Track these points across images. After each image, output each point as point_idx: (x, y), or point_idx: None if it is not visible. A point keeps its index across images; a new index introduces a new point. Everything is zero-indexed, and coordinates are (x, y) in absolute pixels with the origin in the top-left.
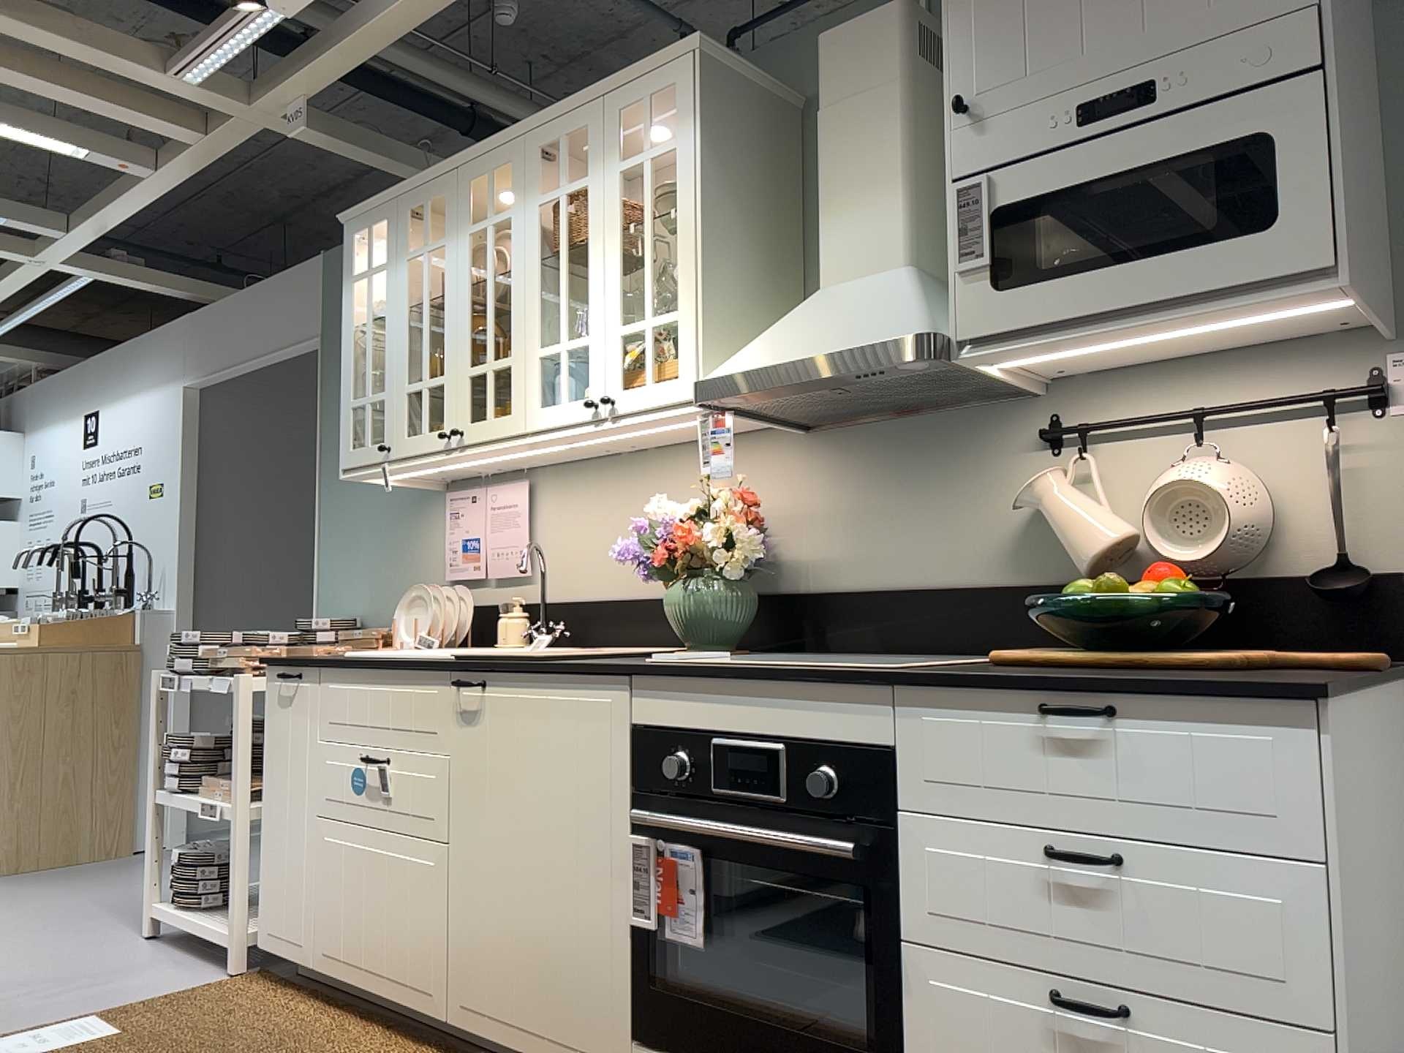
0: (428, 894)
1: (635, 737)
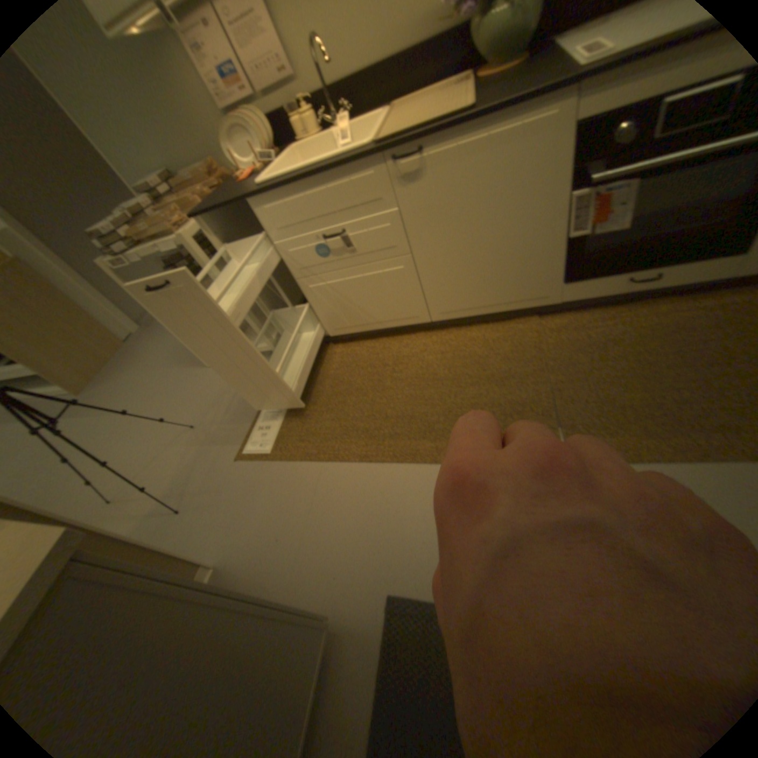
0: (405, 280)
1: (577, 128)
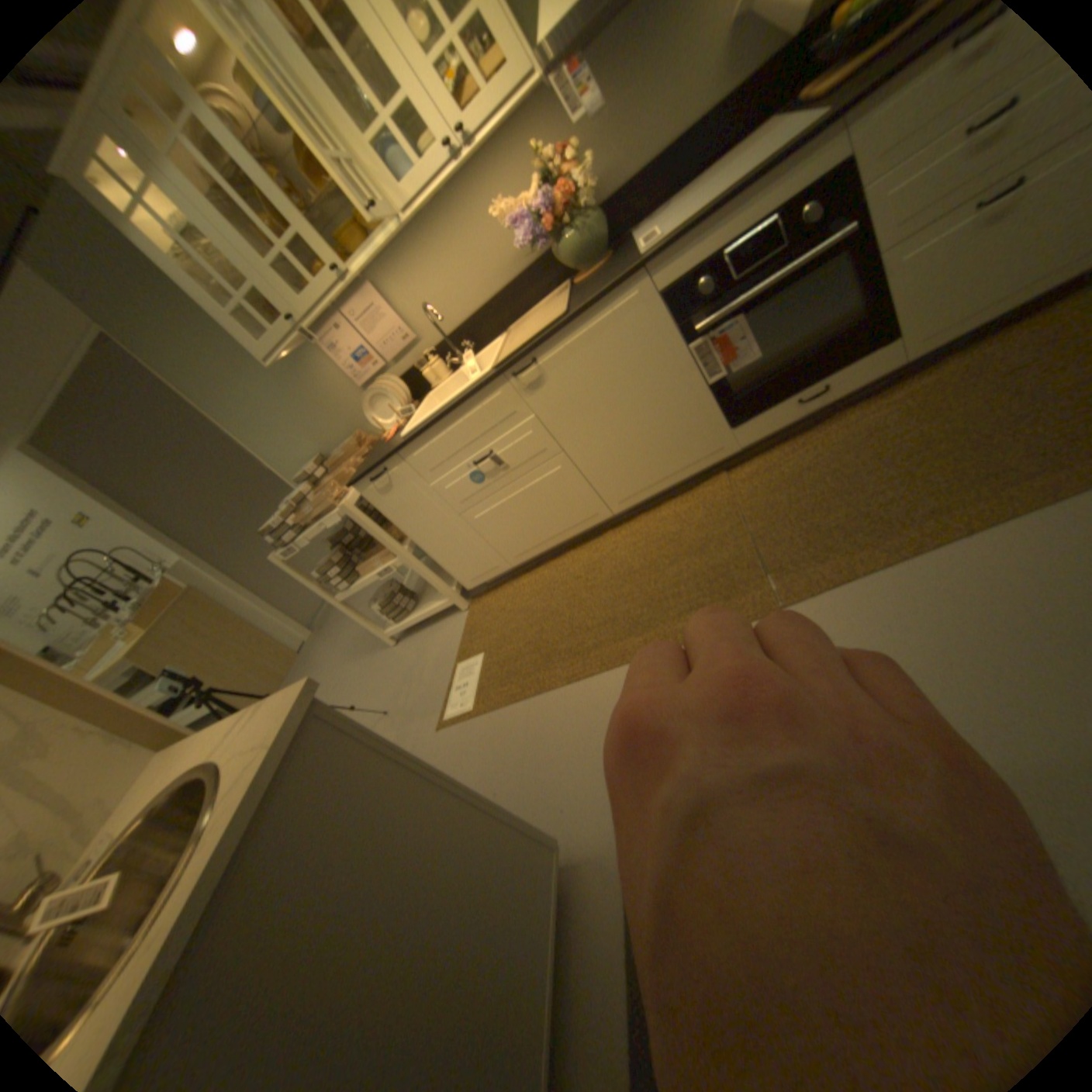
0: (567, 479)
1: (663, 296)
